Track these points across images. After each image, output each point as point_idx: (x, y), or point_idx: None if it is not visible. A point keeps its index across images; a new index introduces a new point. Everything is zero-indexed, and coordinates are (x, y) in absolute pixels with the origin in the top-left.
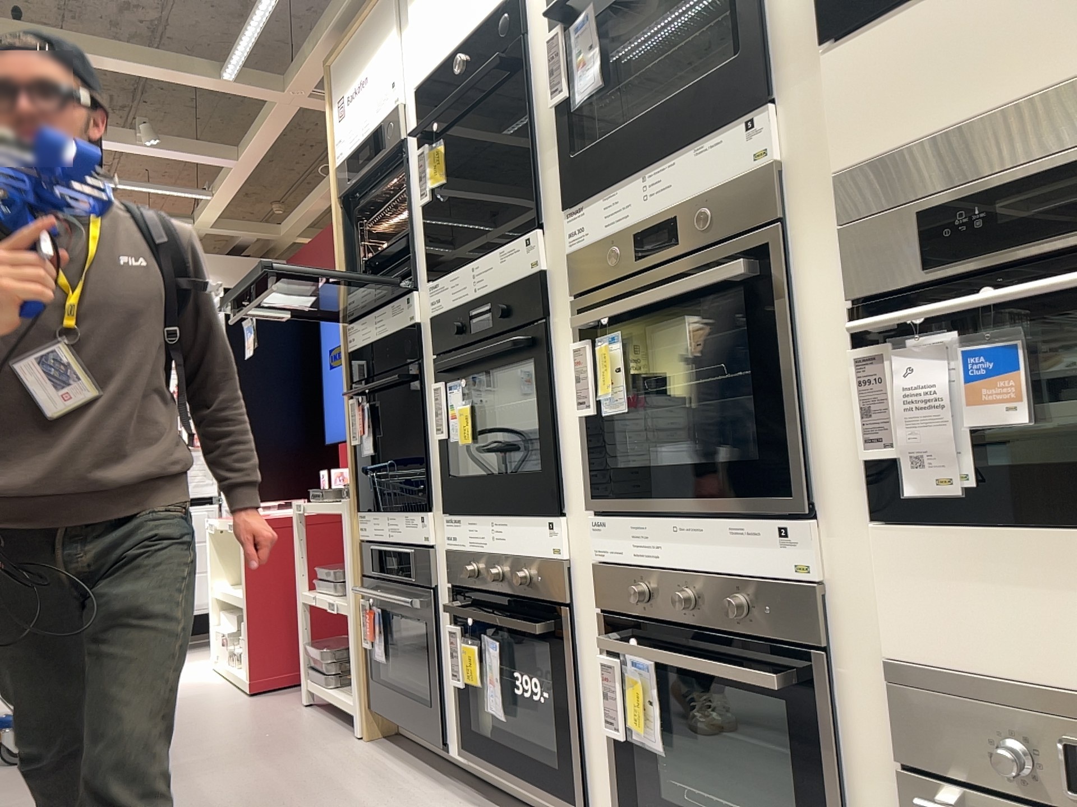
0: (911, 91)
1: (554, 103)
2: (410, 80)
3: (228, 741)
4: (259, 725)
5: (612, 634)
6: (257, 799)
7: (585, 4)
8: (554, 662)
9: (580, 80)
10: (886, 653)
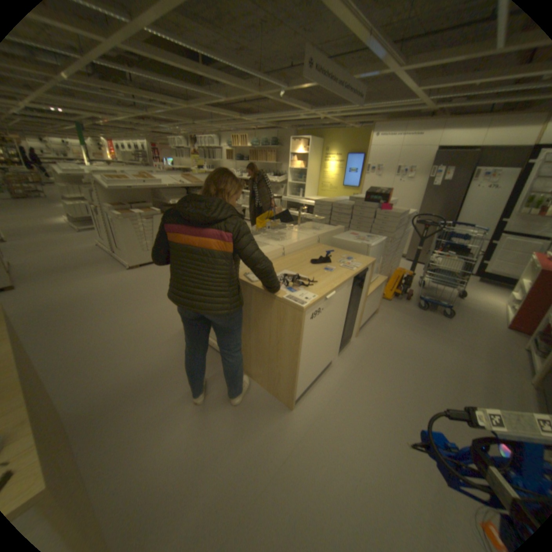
0: None
1: None
2: None
3: (482, 346)
4: (499, 347)
5: None
6: (470, 379)
7: None
8: None
9: None
10: None
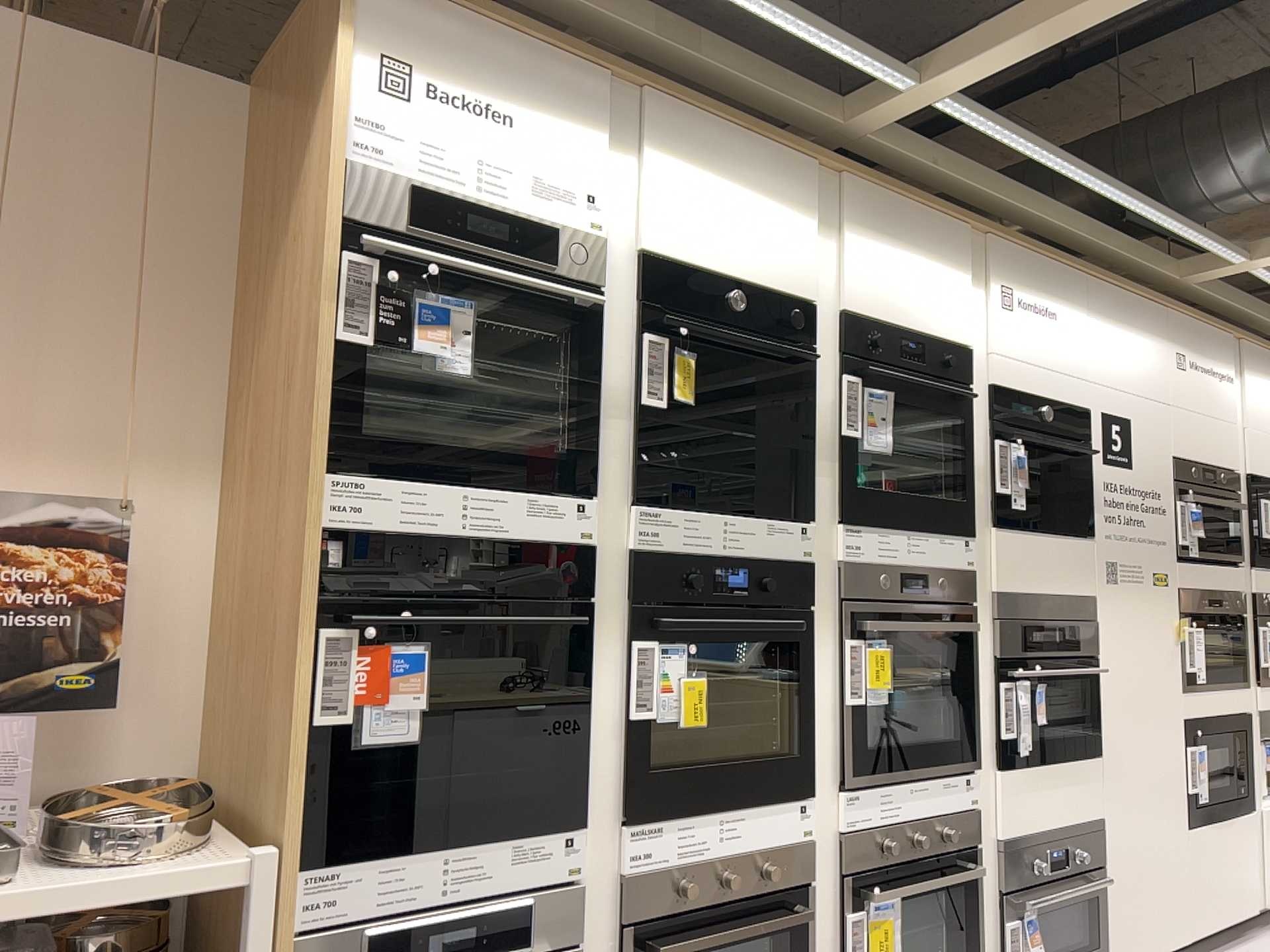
0: (1021, 570)
1: (842, 430)
2: (623, 221)
3: None
4: None
5: (856, 889)
6: None
7: (880, 383)
8: (789, 946)
9: (870, 433)
10: (994, 835)
